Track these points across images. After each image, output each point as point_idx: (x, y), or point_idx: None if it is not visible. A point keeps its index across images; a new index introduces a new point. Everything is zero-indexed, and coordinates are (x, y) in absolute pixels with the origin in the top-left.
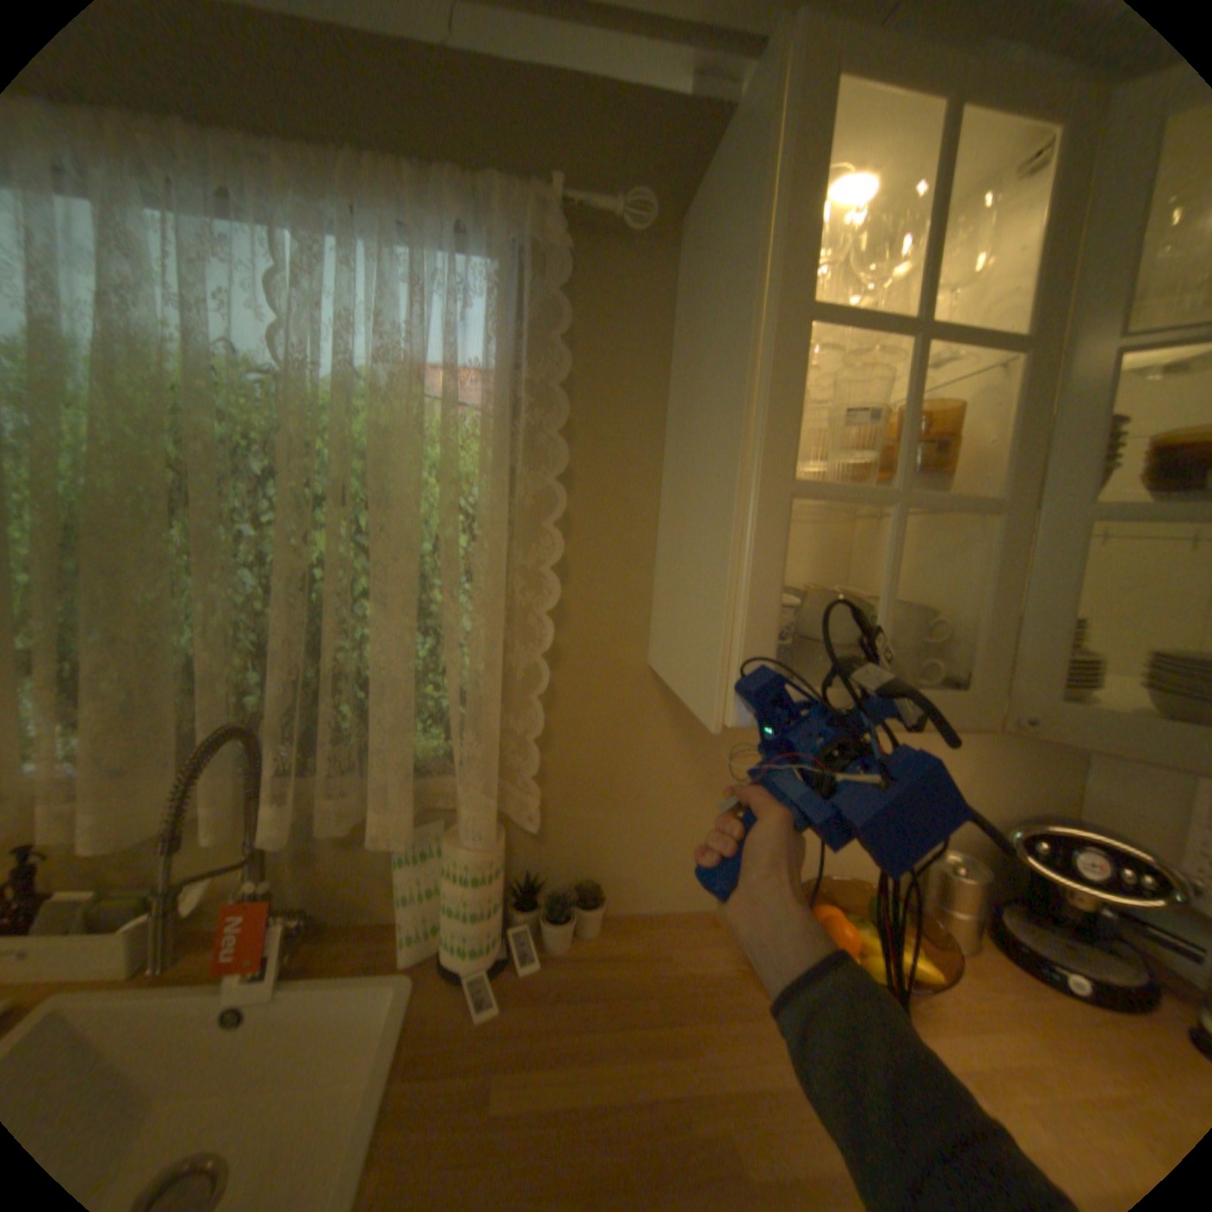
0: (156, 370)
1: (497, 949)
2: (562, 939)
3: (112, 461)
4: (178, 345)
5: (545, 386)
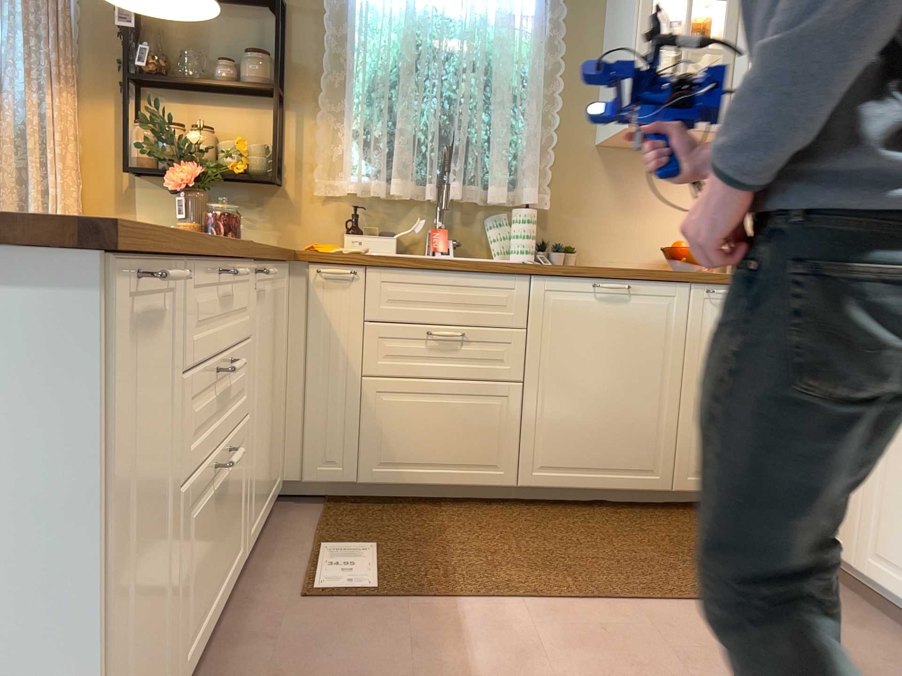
0: (415, 18)
1: (535, 254)
2: (560, 255)
3: (409, 50)
4: (426, 9)
5: (555, 22)
